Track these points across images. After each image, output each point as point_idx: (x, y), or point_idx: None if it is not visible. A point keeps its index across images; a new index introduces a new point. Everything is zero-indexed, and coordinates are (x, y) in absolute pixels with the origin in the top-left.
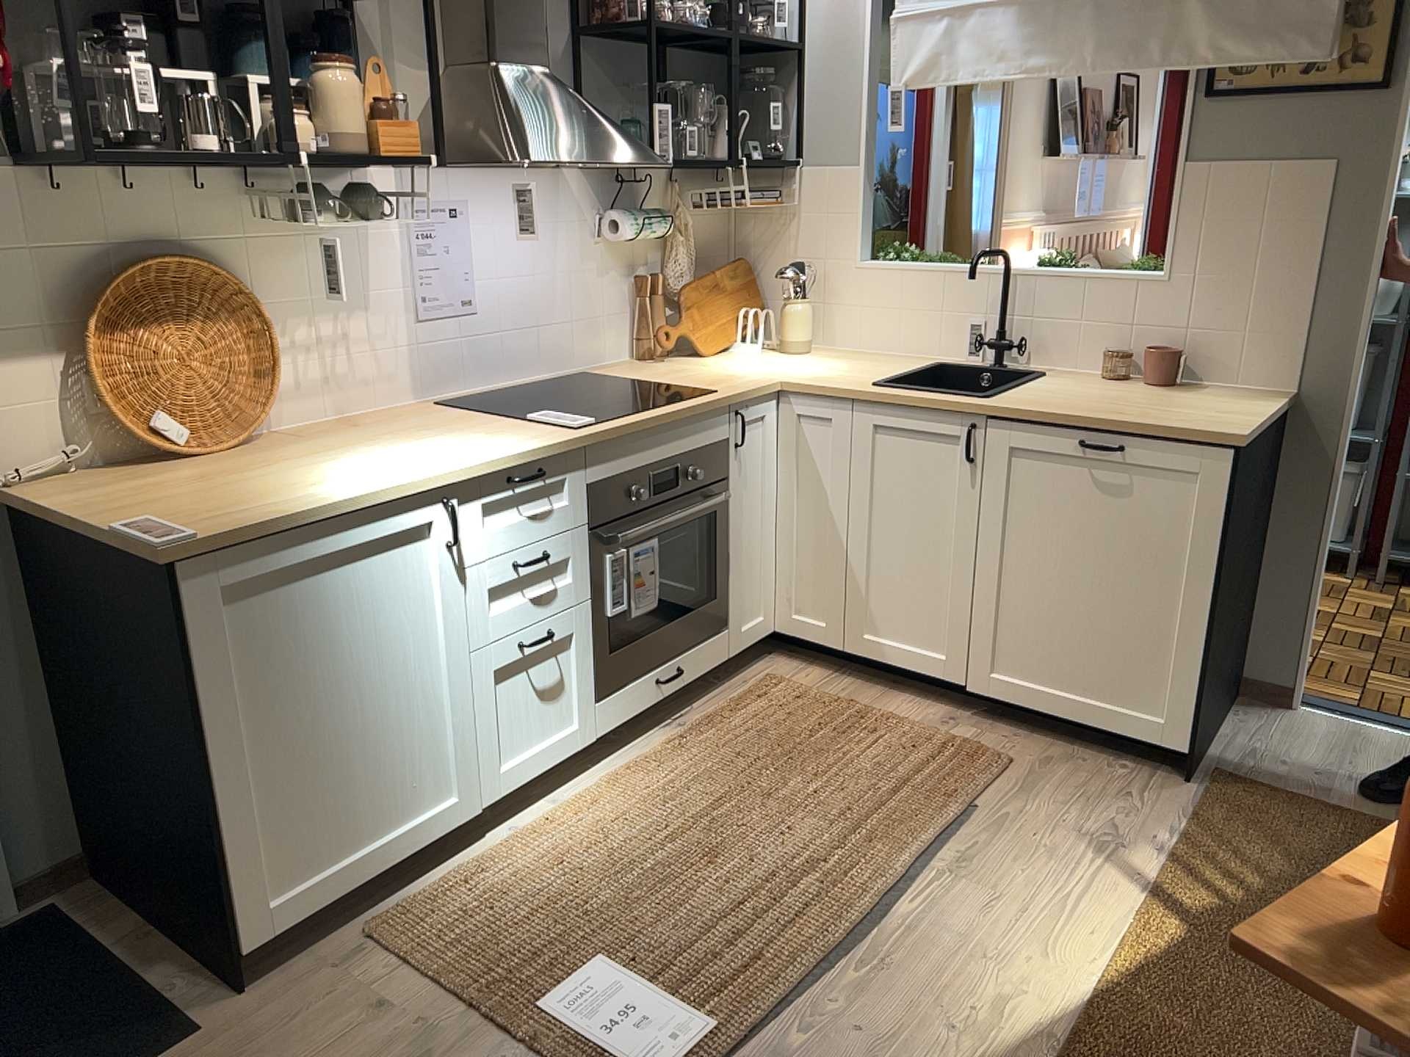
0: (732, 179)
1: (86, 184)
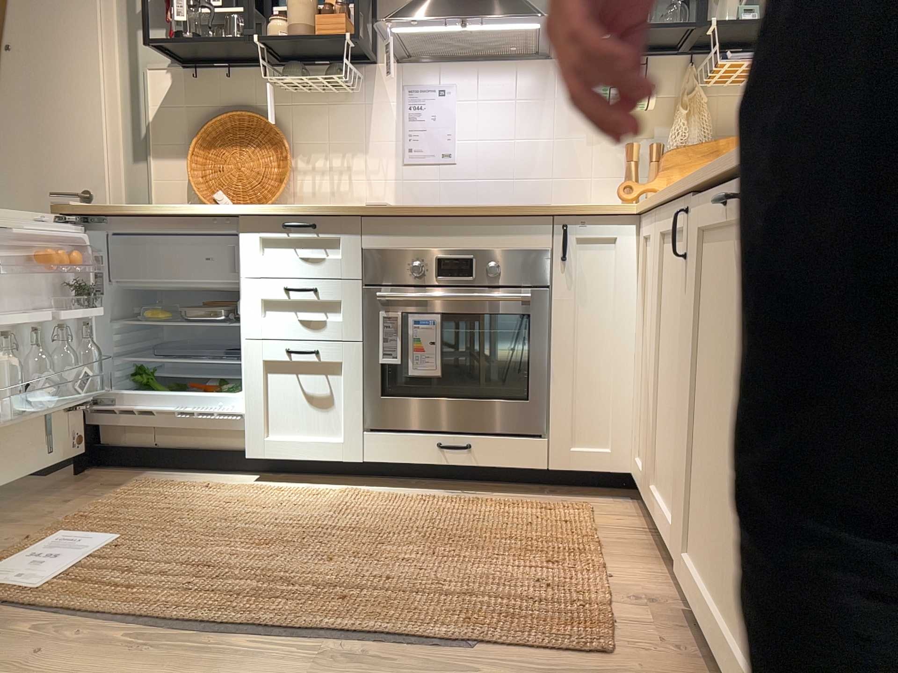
0: (710, 45)
1: (212, 76)
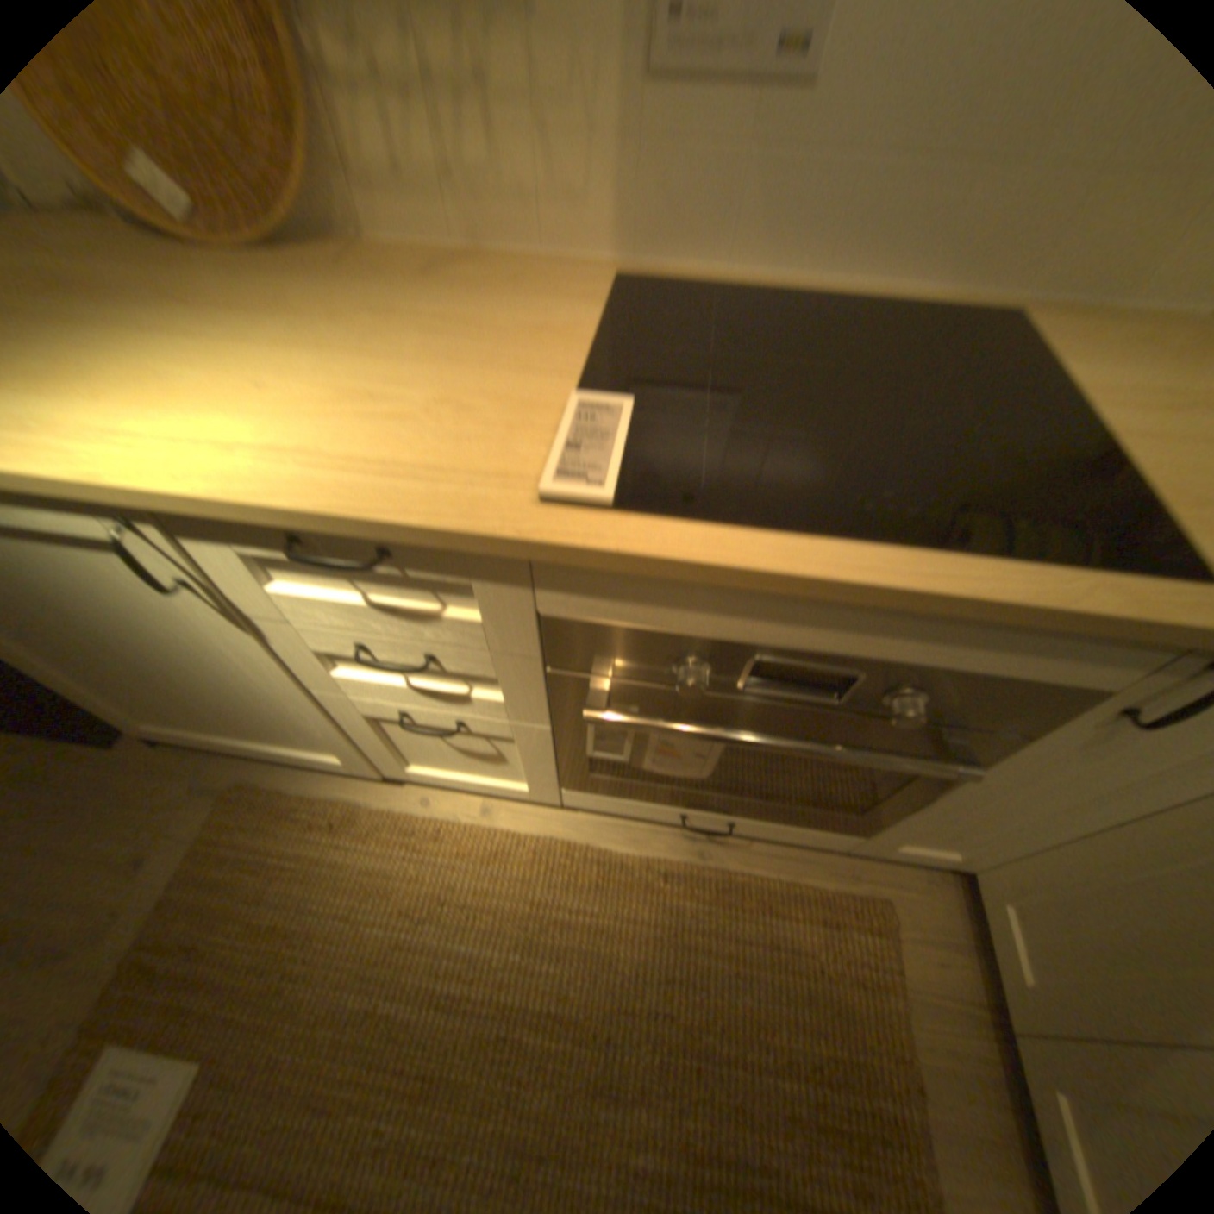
0: None
1: None
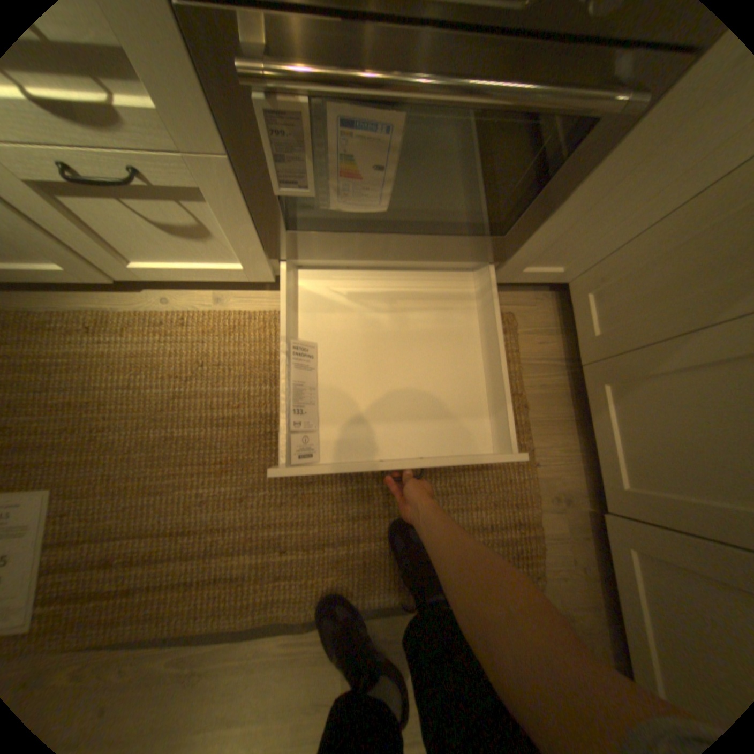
0: None
1: None
